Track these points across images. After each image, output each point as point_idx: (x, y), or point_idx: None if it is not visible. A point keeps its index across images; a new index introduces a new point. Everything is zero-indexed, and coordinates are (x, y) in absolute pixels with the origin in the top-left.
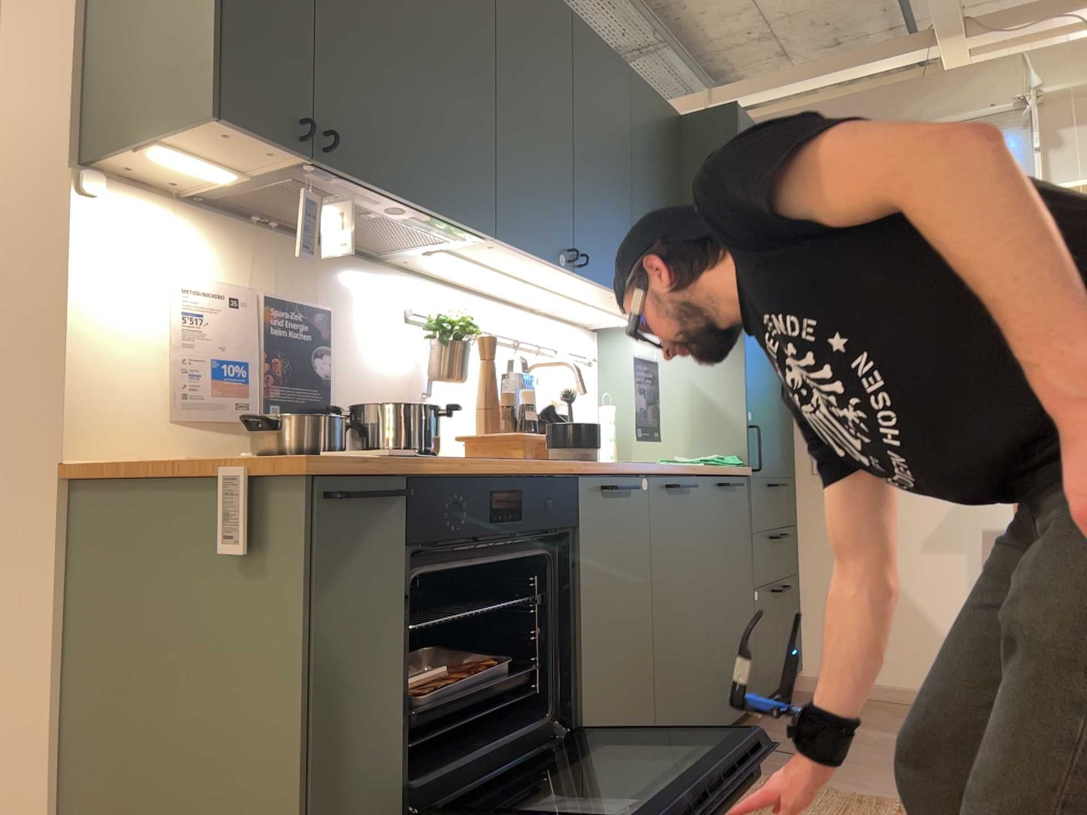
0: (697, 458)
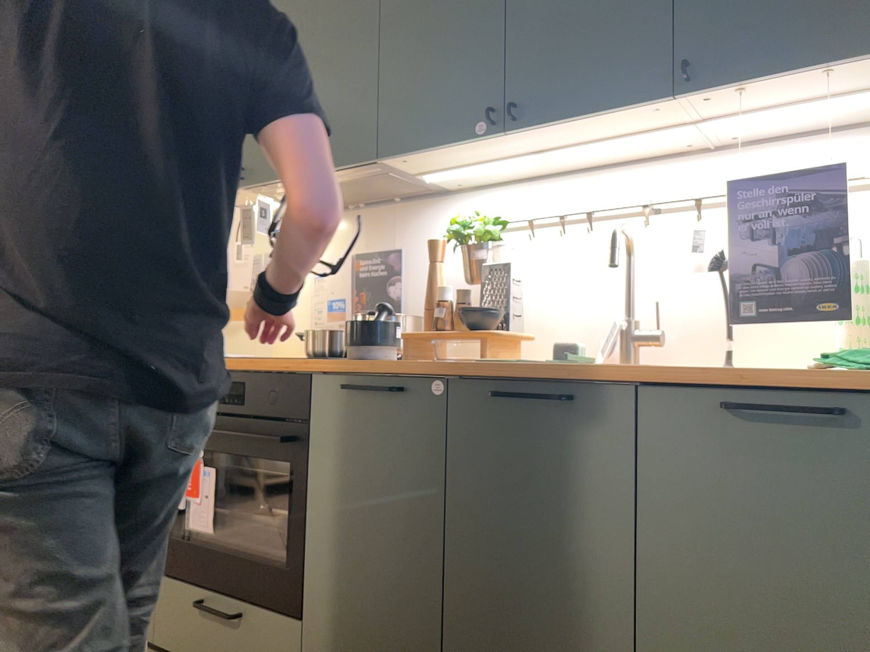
0: None
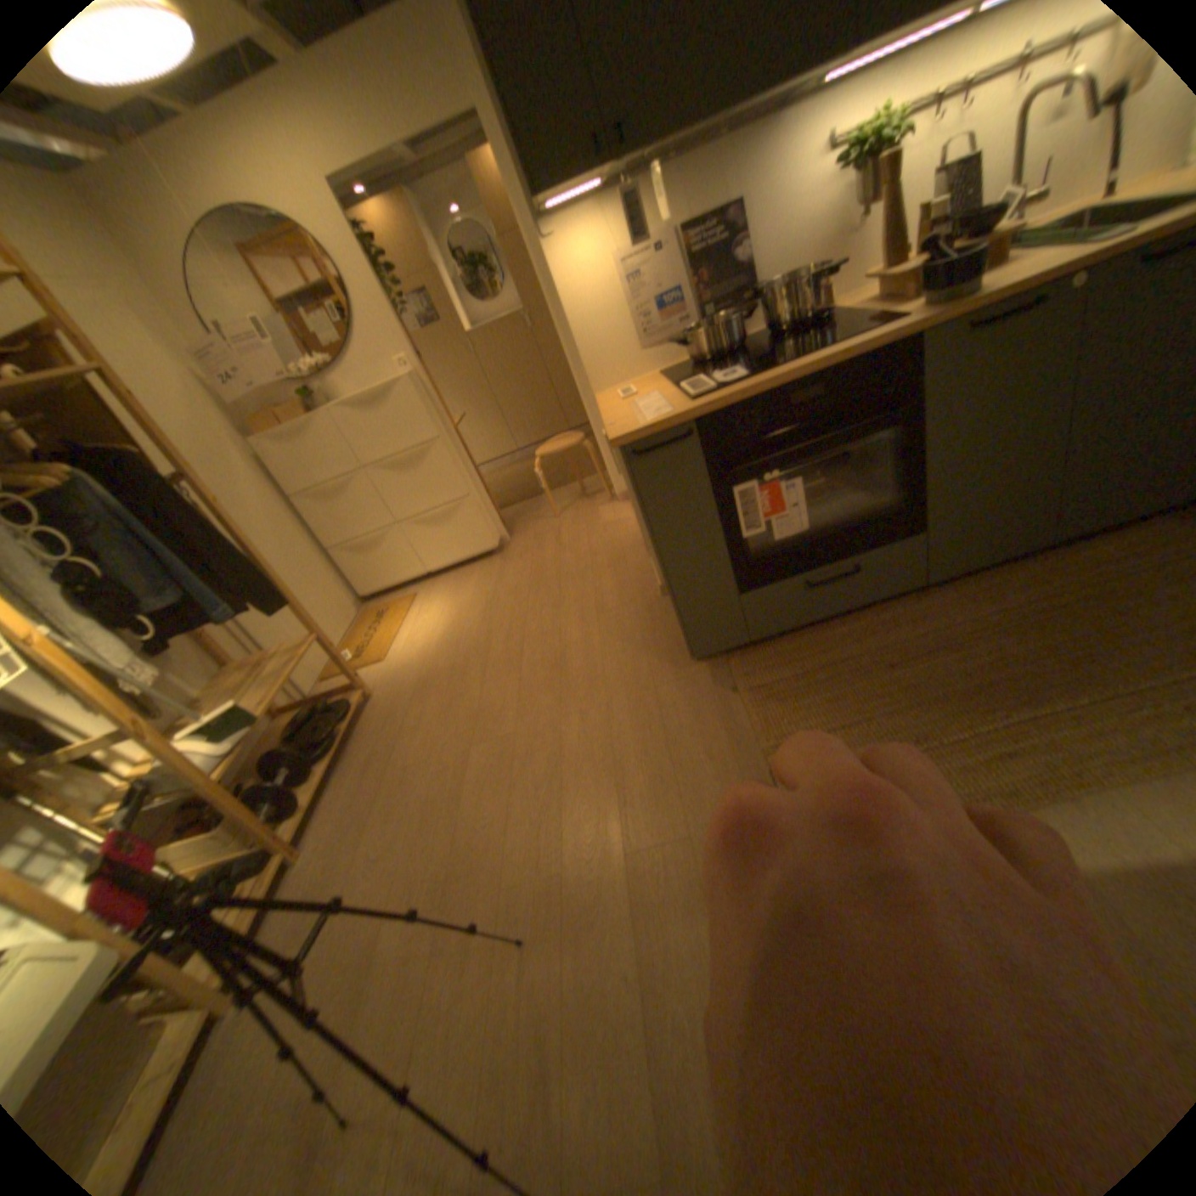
0: None
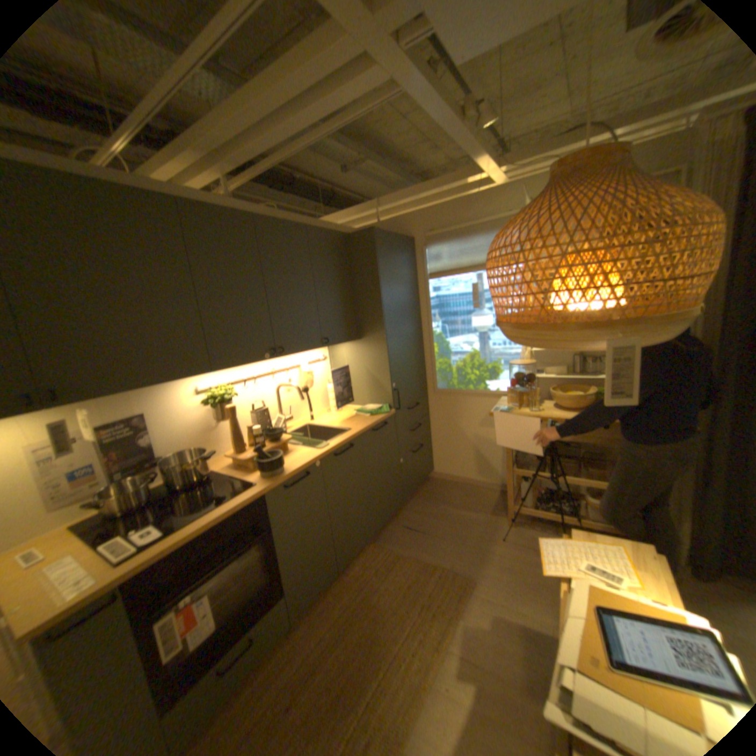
0: (371, 404)
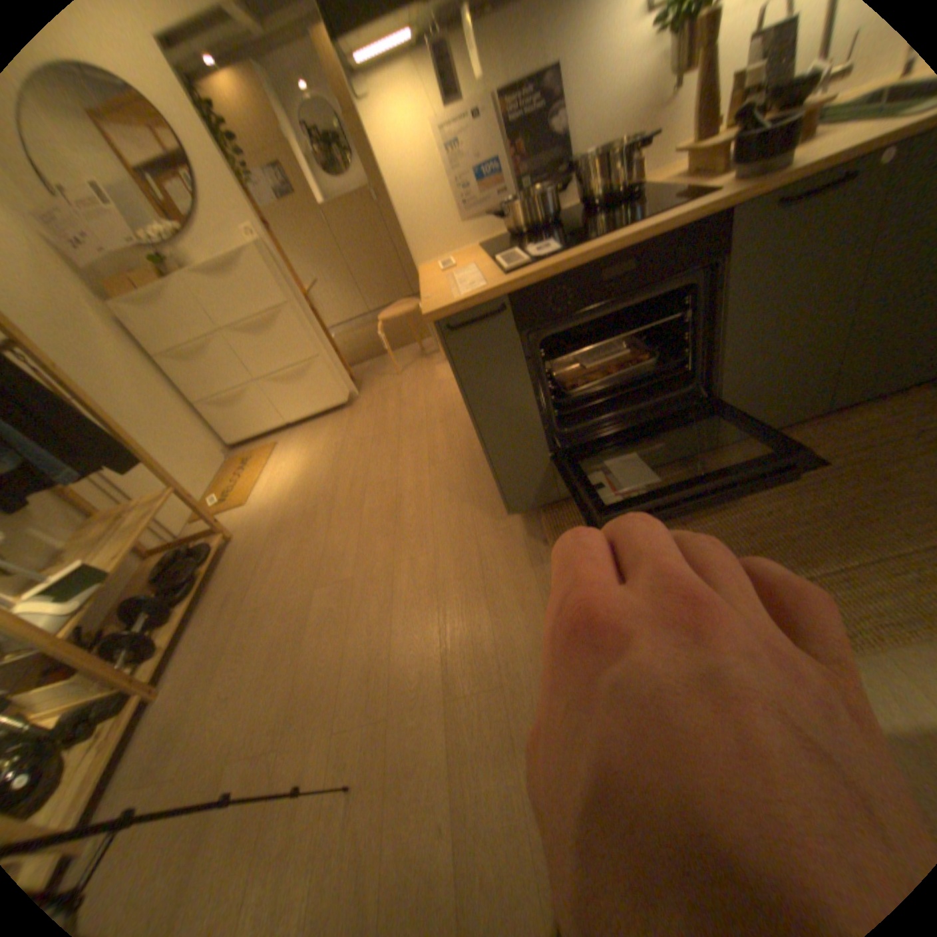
0: None
